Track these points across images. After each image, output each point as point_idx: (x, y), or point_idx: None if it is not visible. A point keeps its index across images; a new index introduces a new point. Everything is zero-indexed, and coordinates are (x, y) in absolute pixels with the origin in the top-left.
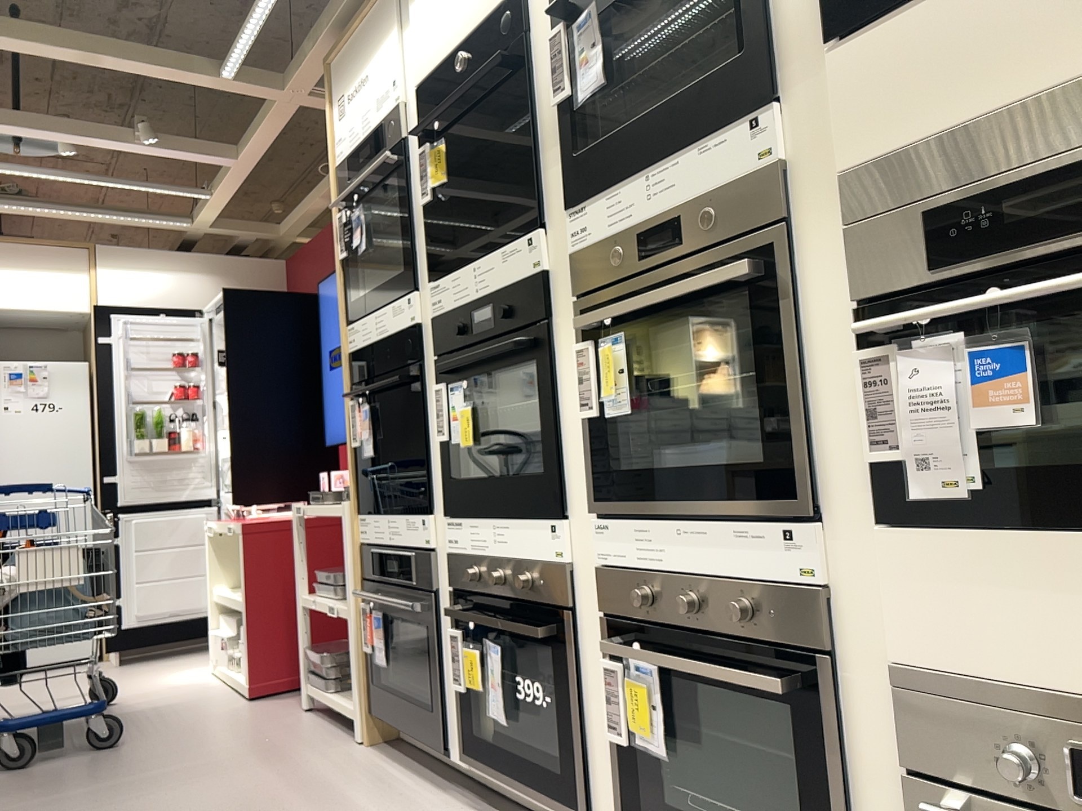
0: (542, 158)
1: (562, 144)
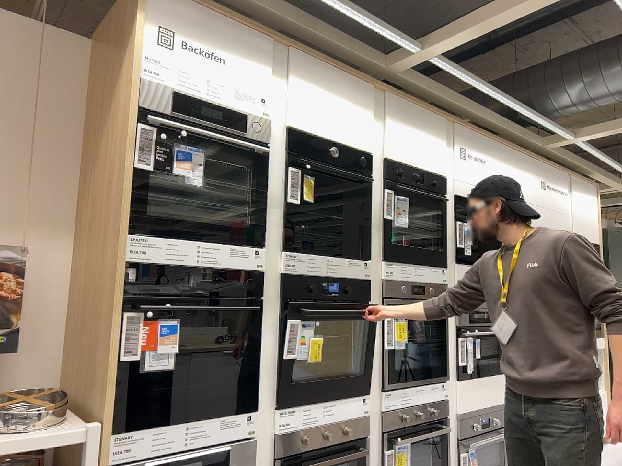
0: (369, 231)
1: (380, 233)
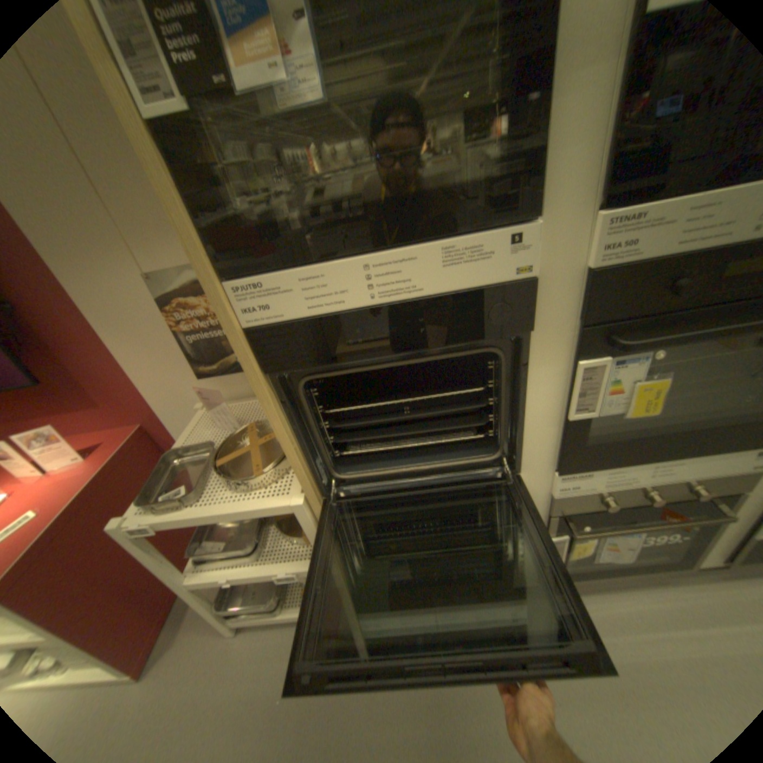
0: None
1: None
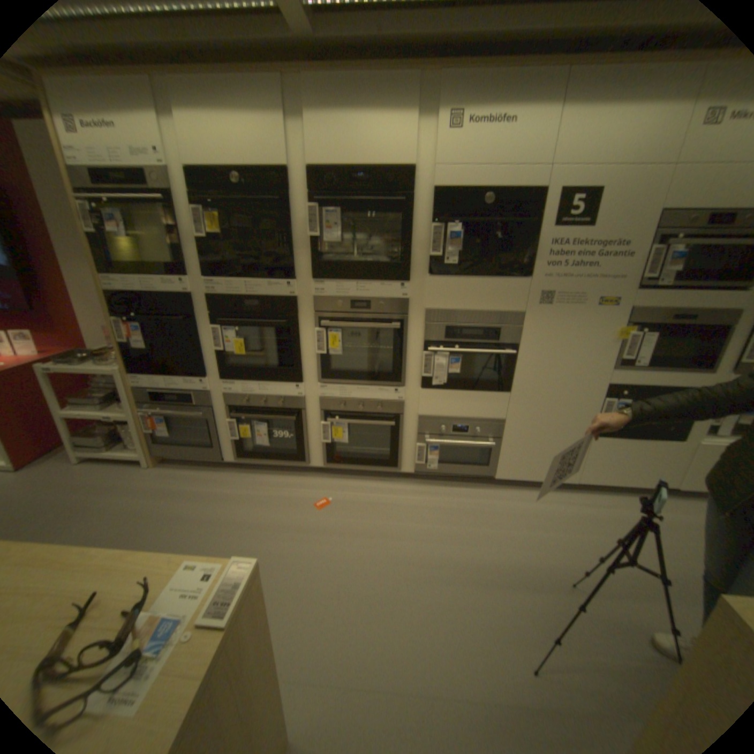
0: (296, 253)
1: (311, 253)
